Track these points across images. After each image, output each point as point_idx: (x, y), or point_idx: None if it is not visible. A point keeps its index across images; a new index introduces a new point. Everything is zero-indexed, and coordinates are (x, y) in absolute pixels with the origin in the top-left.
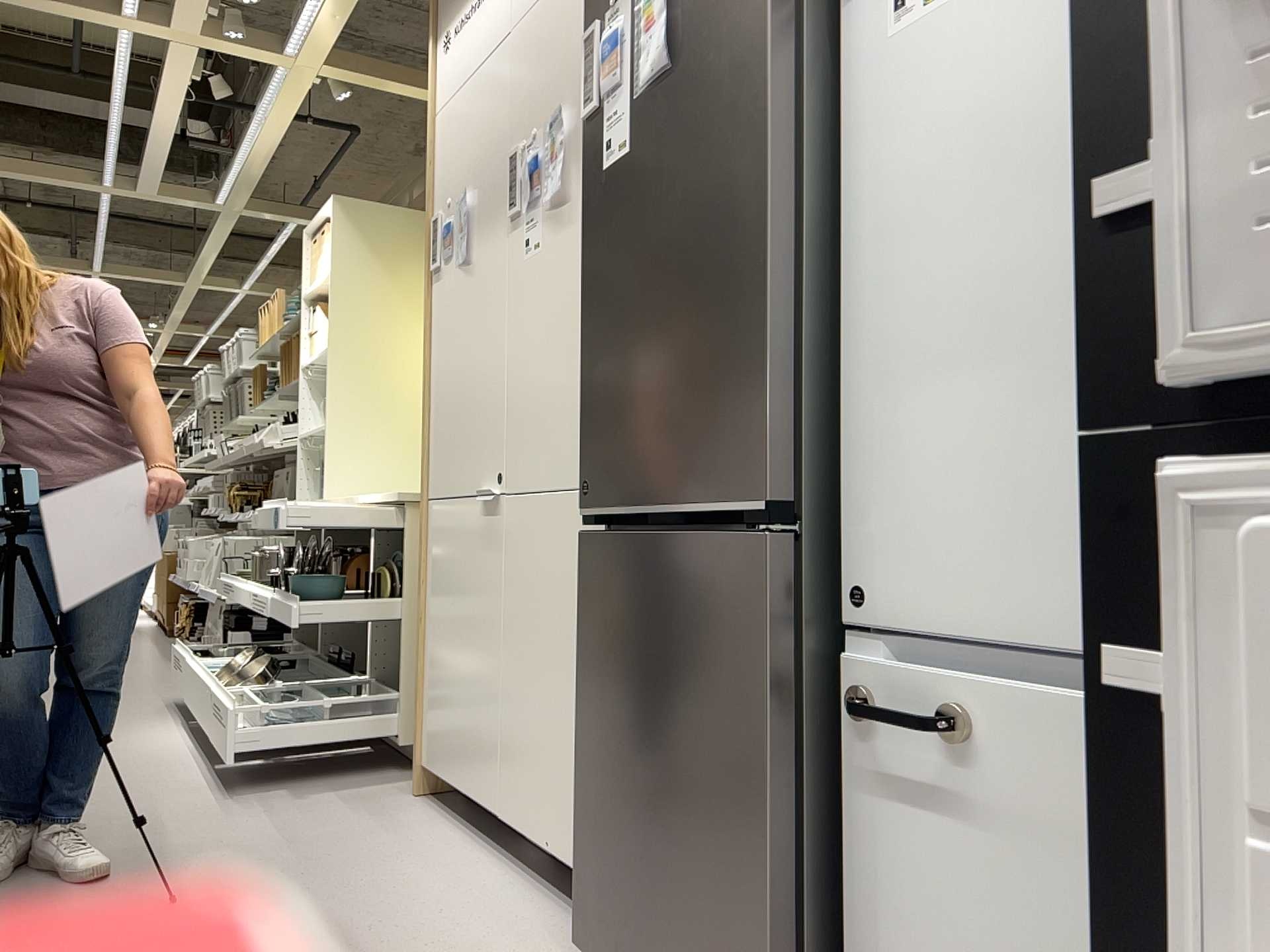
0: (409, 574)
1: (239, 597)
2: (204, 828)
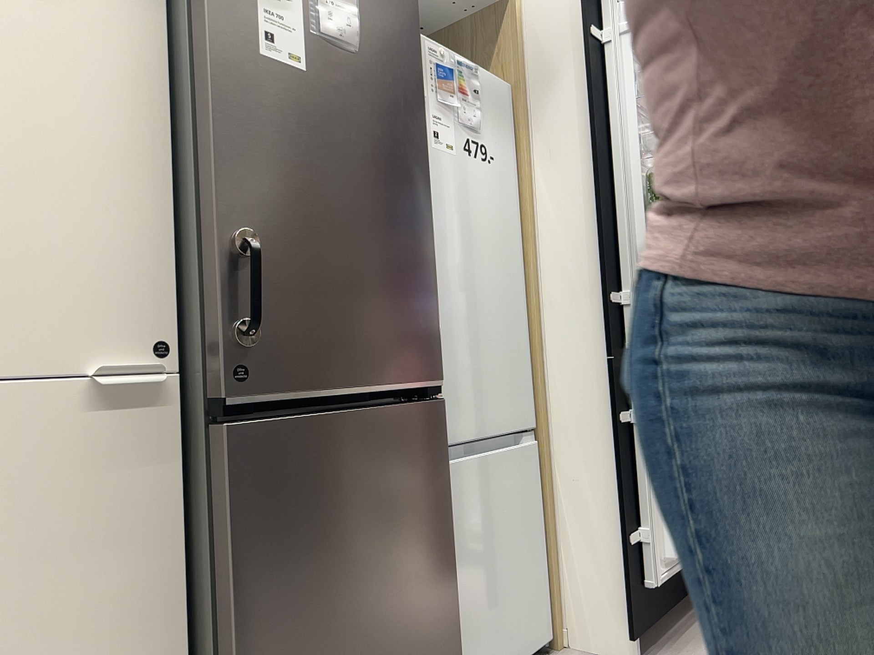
0: None
1: None
2: None
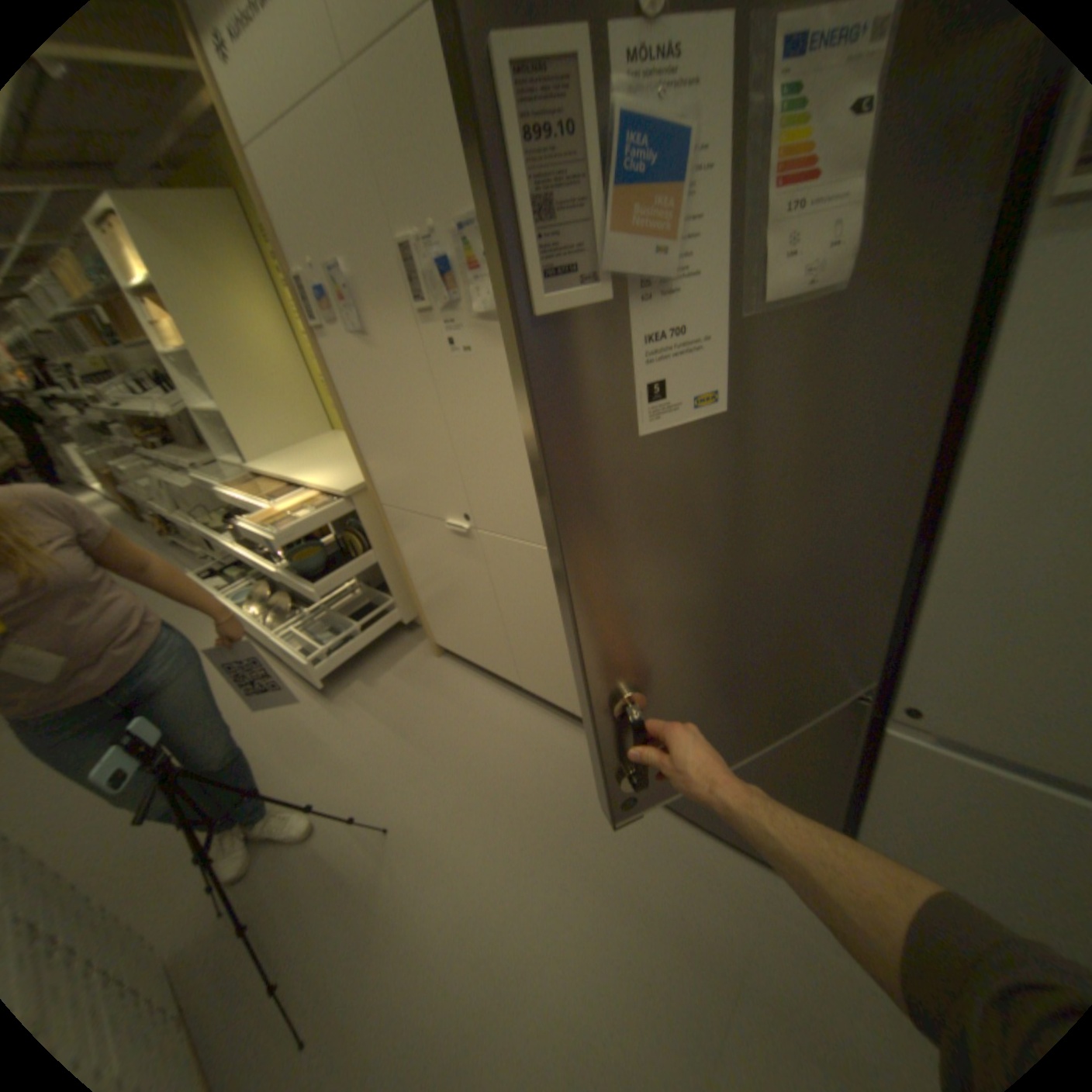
0: (370, 535)
1: (226, 550)
2: (338, 741)
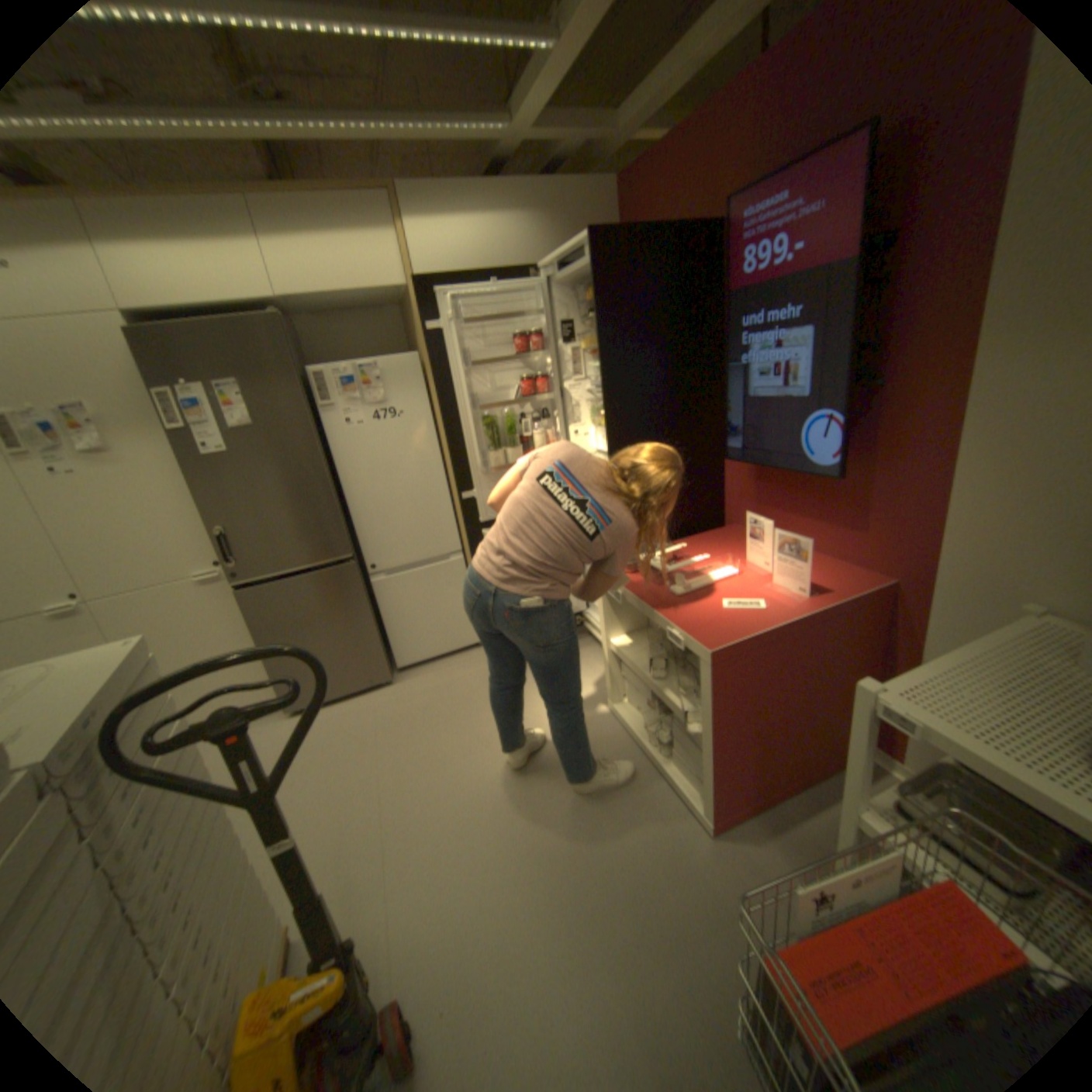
0: None
1: None
2: None
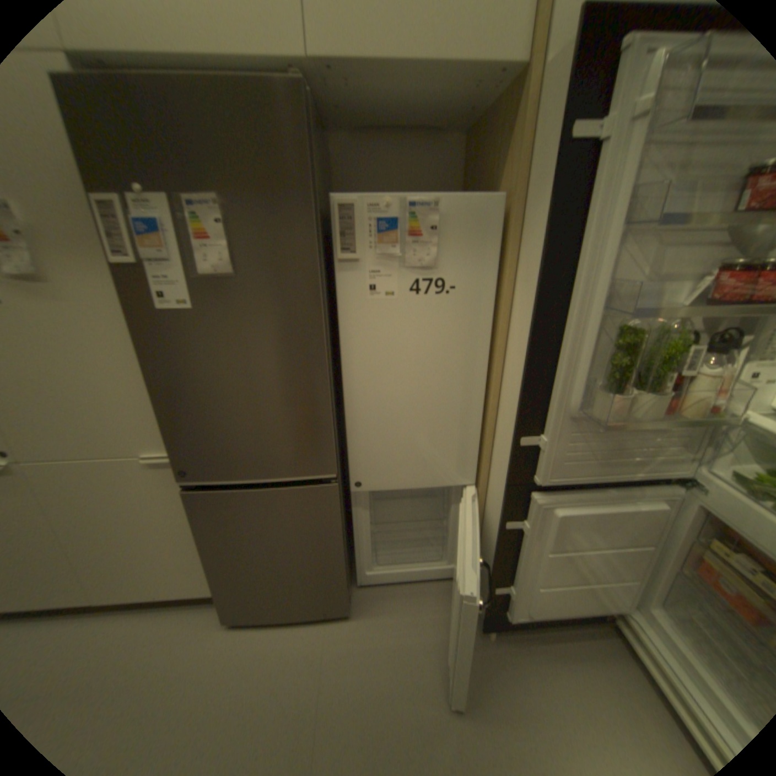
0: None
1: None
2: None
